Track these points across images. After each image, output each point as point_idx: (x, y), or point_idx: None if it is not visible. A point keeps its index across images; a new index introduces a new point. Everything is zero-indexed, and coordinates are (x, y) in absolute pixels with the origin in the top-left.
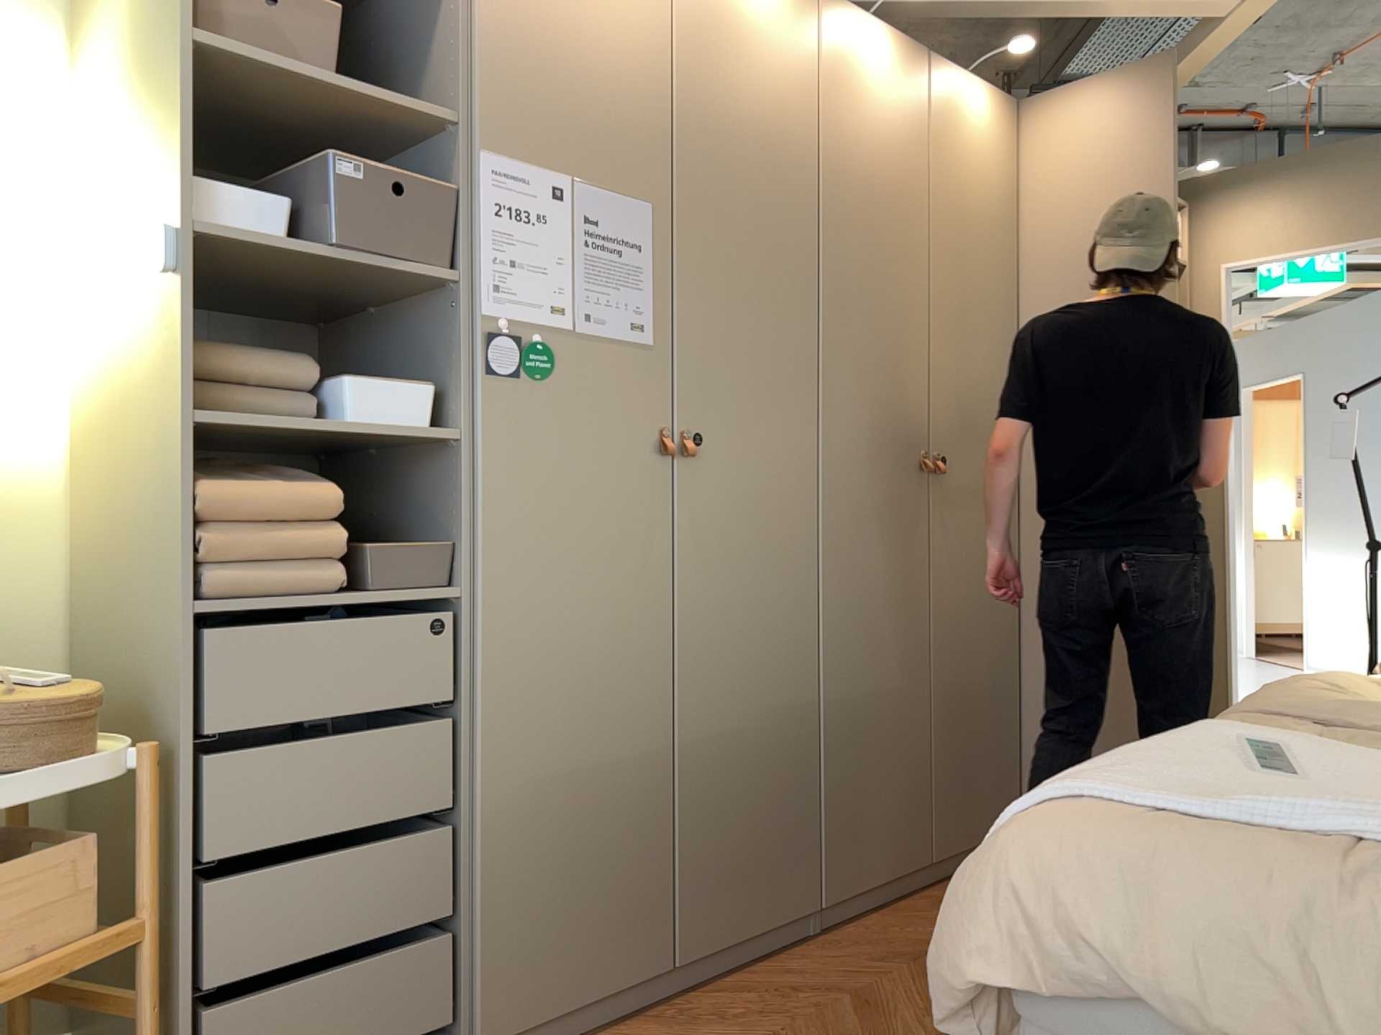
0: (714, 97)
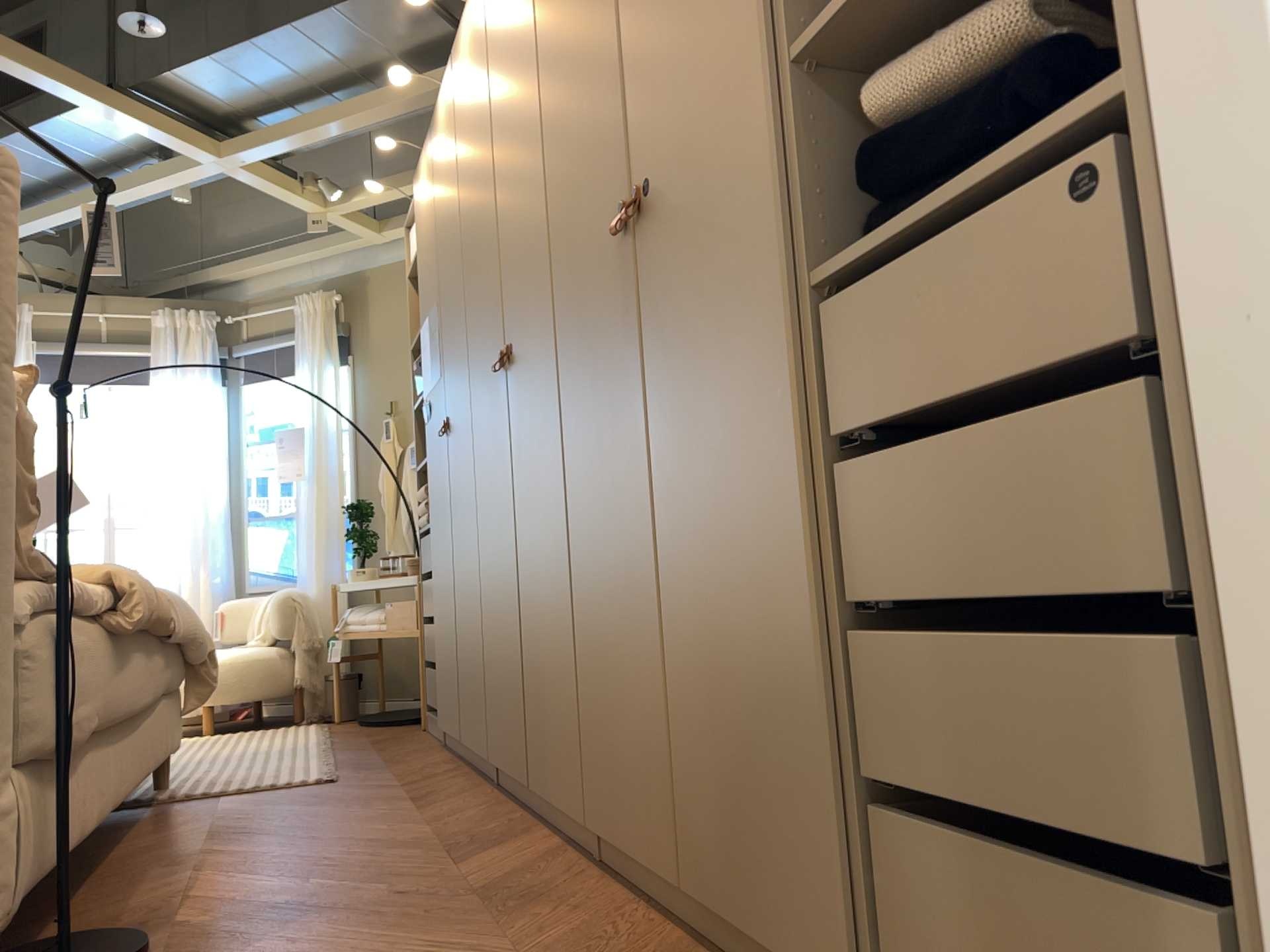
0: (446, 217)
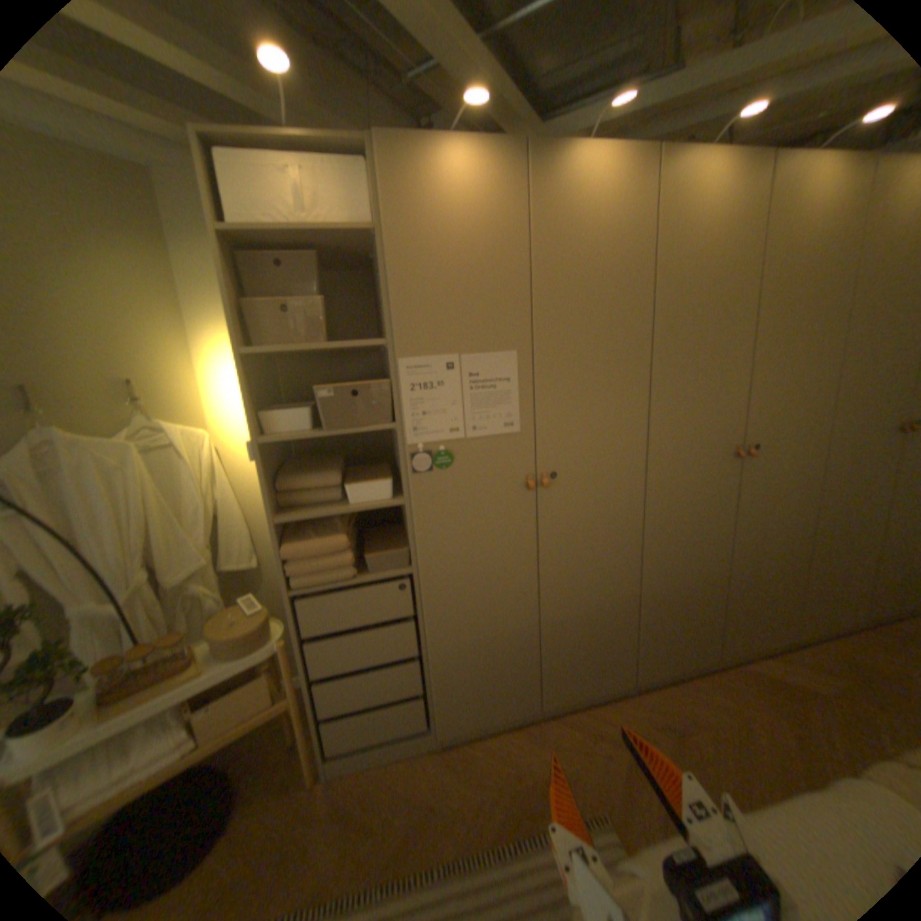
0: (561, 267)
